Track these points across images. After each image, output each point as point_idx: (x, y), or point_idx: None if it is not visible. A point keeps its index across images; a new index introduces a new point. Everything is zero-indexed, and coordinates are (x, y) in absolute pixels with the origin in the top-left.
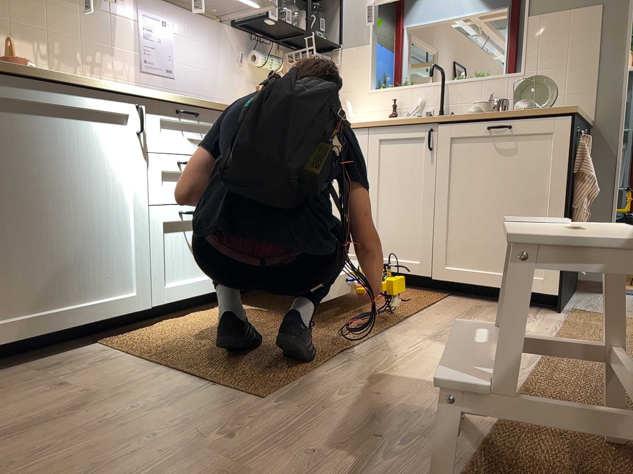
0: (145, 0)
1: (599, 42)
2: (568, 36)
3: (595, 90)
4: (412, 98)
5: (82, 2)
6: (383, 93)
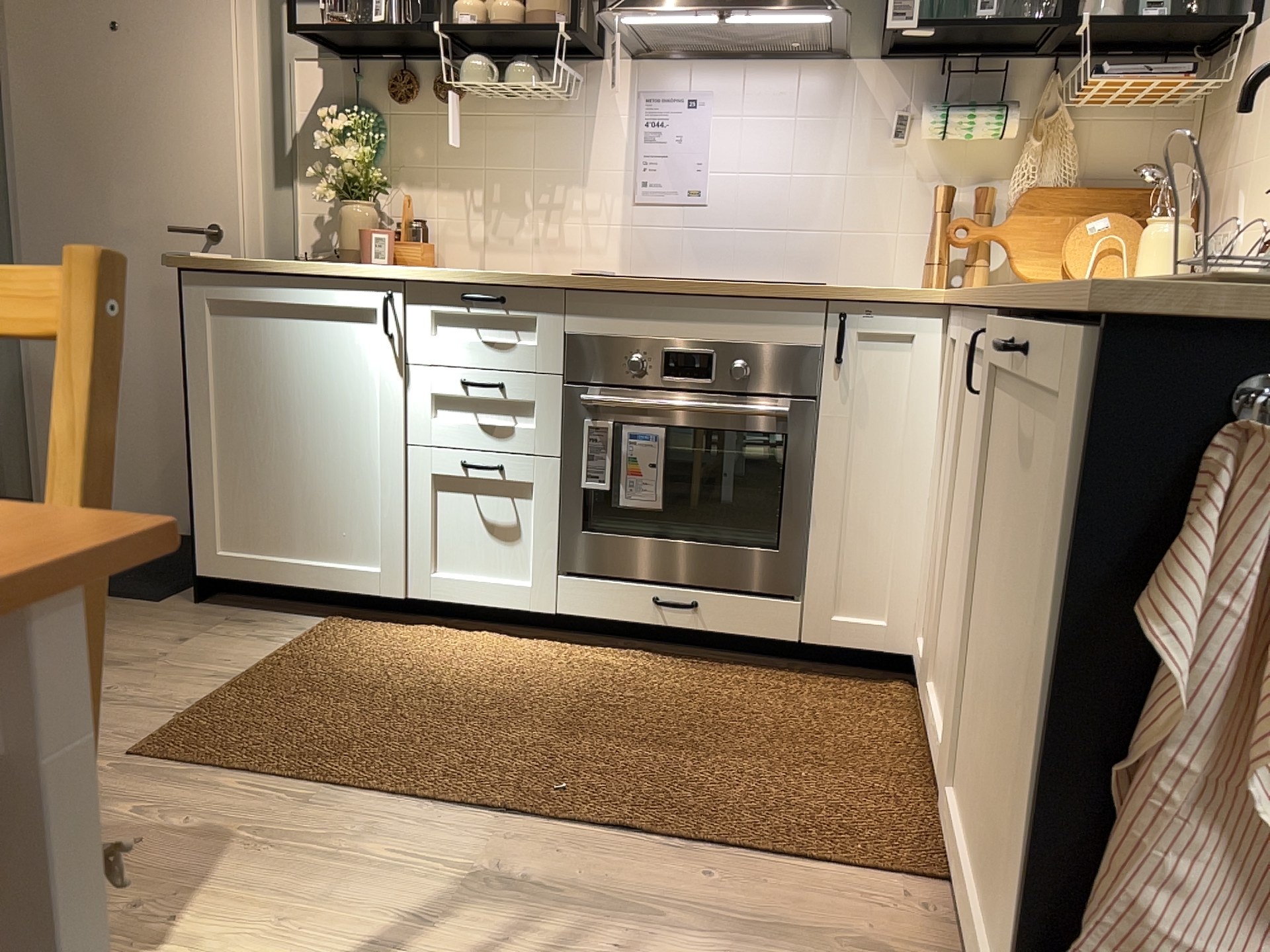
0: (650, 69)
1: None
2: None
3: None
4: None
5: (535, 109)
6: None
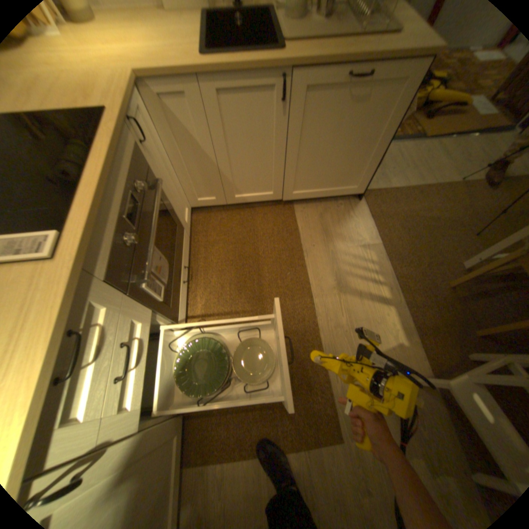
0: None
1: None
2: None
3: None
4: None
5: None
6: None
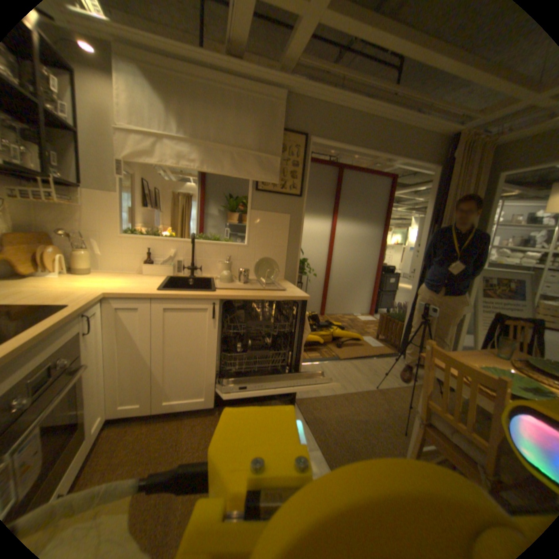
0: None
1: (288, 234)
2: (274, 227)
3: (286, 261)
4: (164, 247)
5: None
6: (134, 239)
